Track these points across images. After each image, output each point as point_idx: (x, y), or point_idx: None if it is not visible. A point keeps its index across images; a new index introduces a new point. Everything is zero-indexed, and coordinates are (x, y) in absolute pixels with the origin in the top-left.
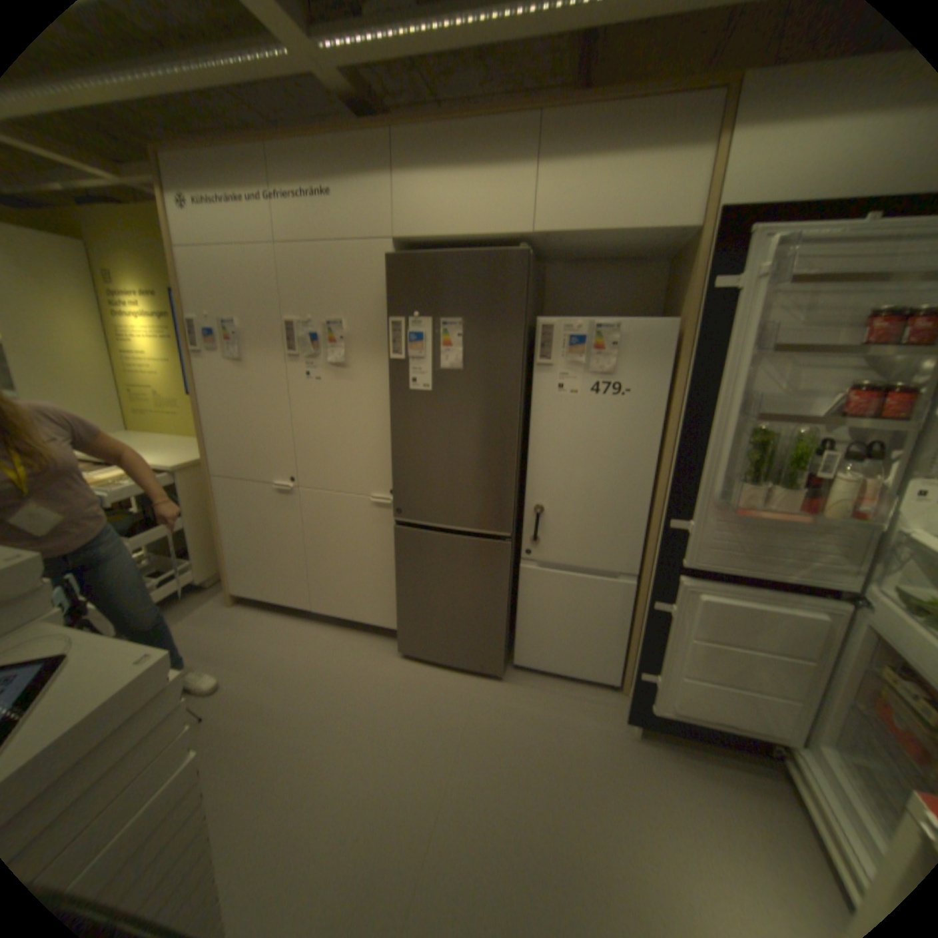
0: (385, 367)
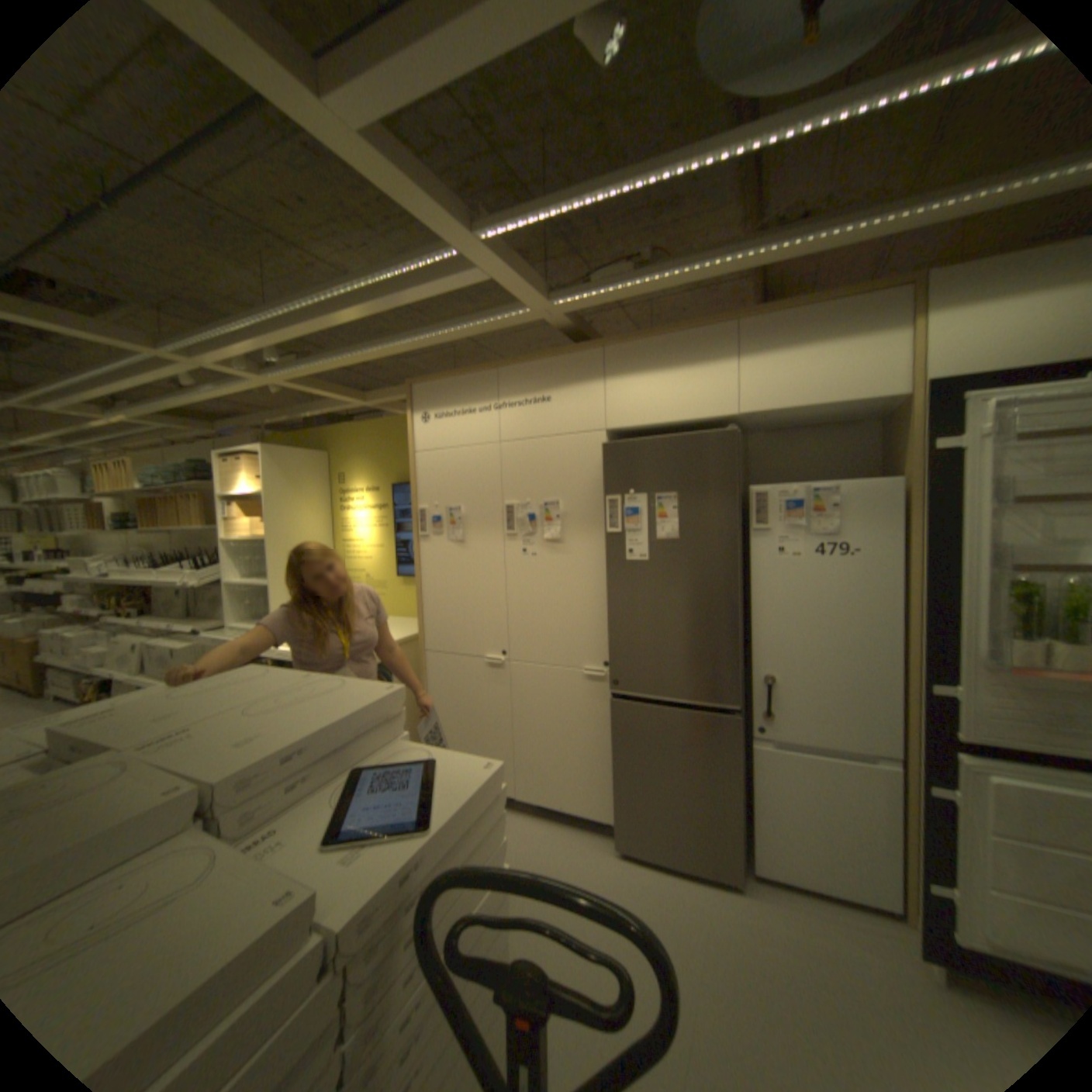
0: (598, 541)
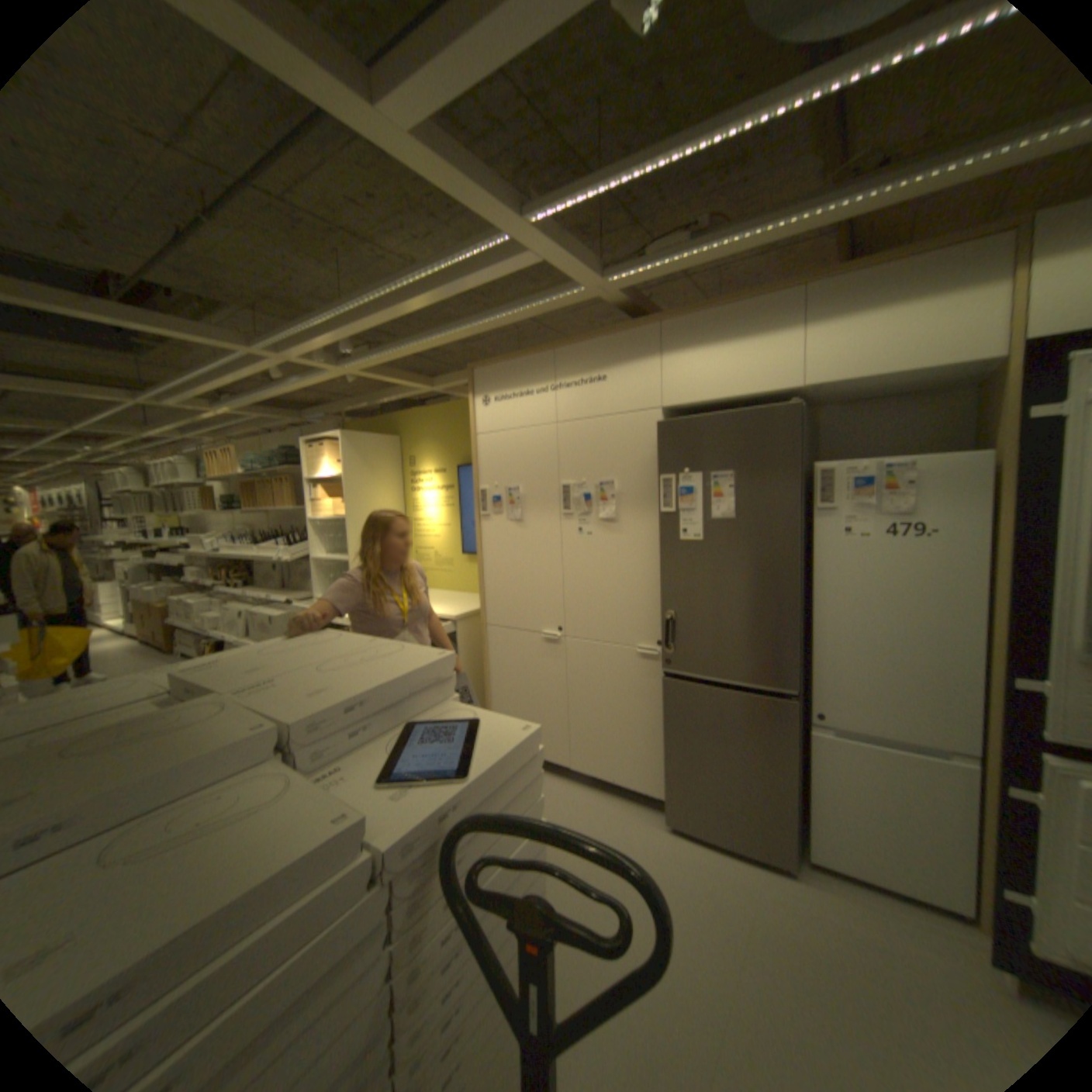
0: (653, 521)
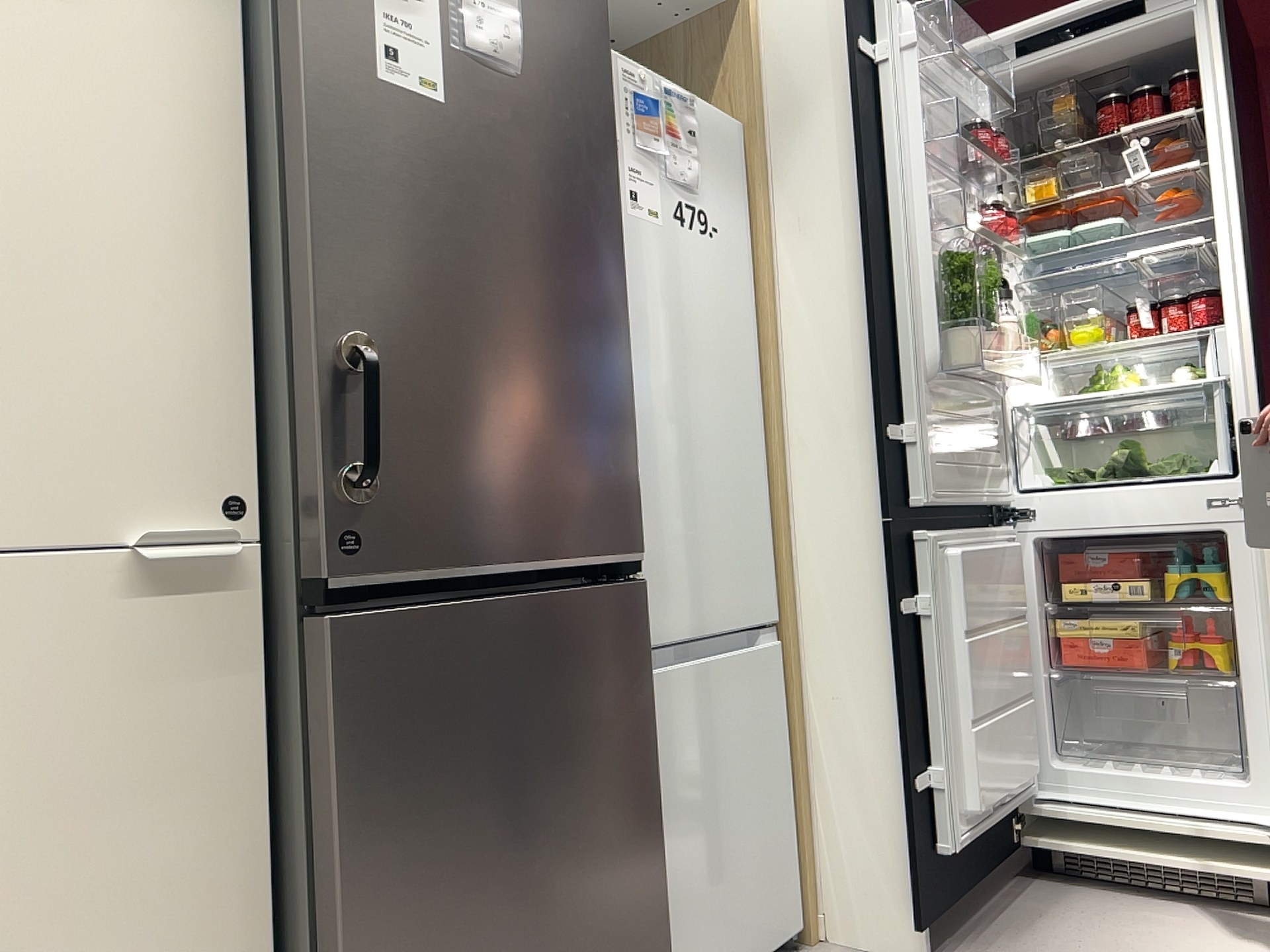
0: None
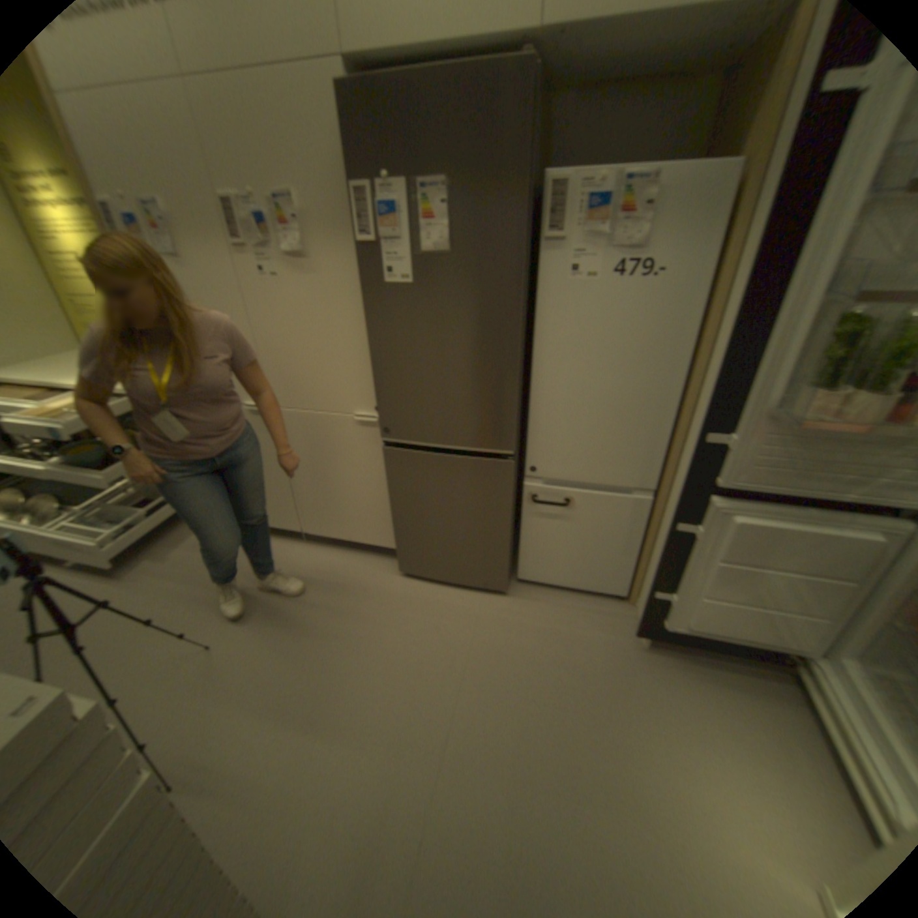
0: (350, 254)
